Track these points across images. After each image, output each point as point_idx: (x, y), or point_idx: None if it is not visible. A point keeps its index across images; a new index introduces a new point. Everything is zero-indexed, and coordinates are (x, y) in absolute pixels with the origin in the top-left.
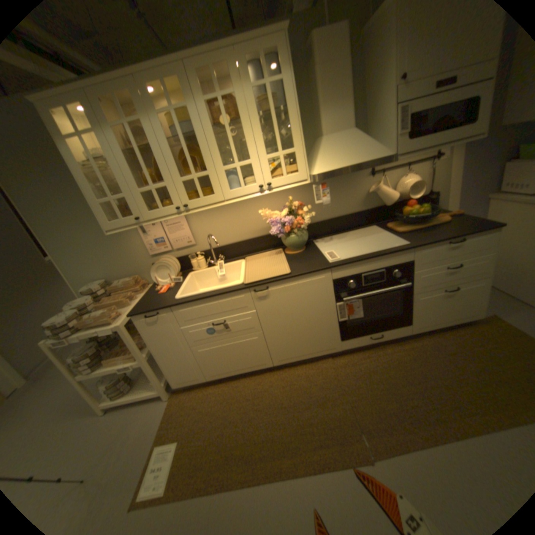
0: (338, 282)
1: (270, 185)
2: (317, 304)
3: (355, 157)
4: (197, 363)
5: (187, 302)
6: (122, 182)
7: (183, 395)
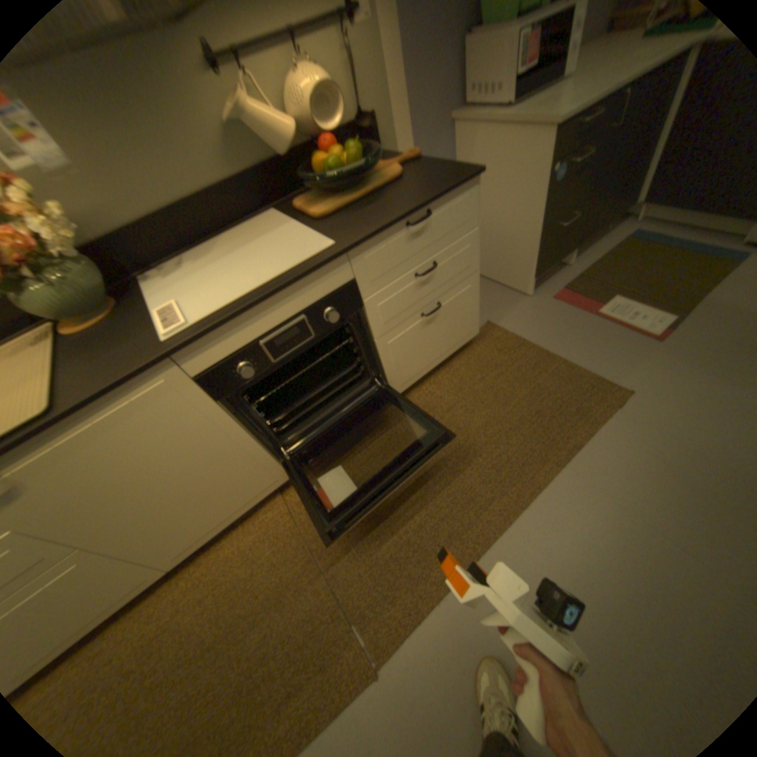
0: (209, 377)
1: None
2: (187, 439)
3: None
4: None
5: None
6: None
7: None
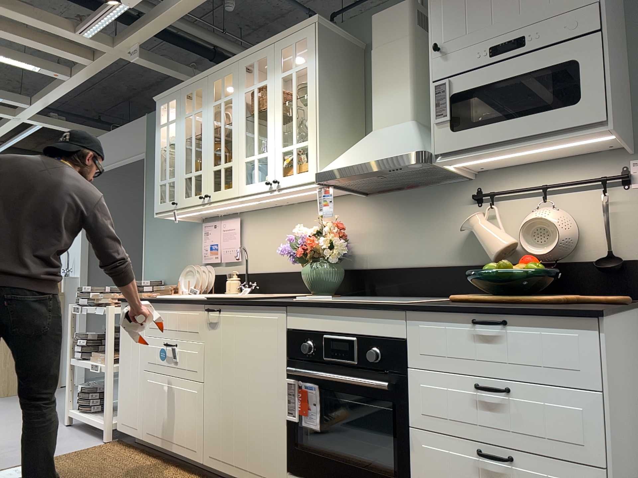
0: (292, 335)
1: (278, 183)
2: (263, 367)
3: (372, 154)
4: (142, 399)
5: (155, 300)
6: (177, 167)
7: (119, 447)
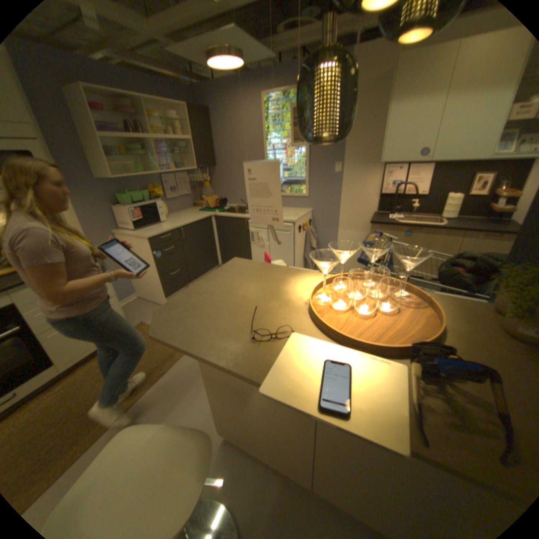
0: None
1: None
2: None
3: None
4: None
5: None
6: None
7: None
